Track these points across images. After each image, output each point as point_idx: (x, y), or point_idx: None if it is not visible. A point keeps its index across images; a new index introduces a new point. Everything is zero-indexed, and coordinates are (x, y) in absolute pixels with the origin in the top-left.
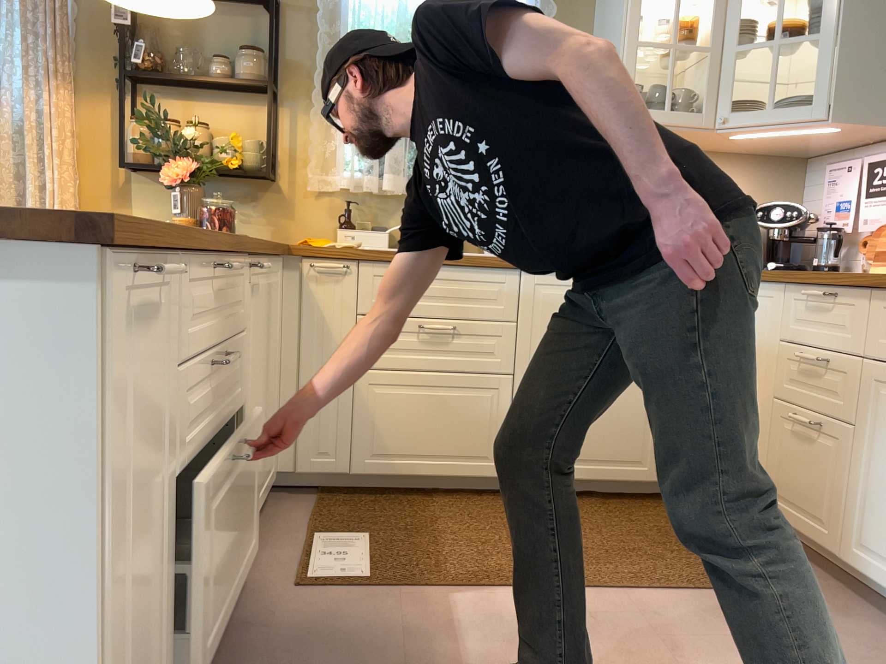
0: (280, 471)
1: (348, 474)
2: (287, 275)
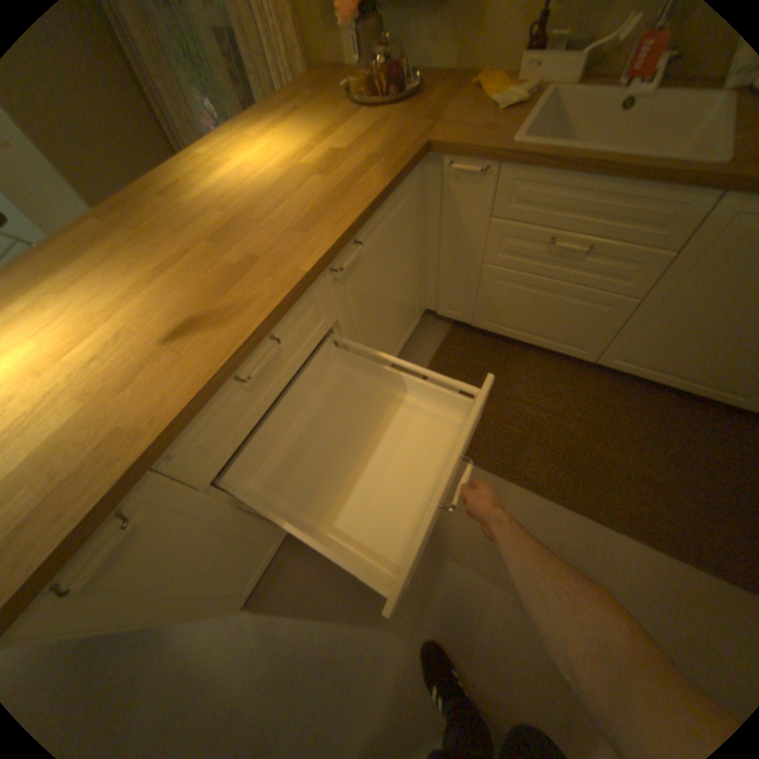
0: (427, 309)
1: (470, 324)
2: (430, 169)
